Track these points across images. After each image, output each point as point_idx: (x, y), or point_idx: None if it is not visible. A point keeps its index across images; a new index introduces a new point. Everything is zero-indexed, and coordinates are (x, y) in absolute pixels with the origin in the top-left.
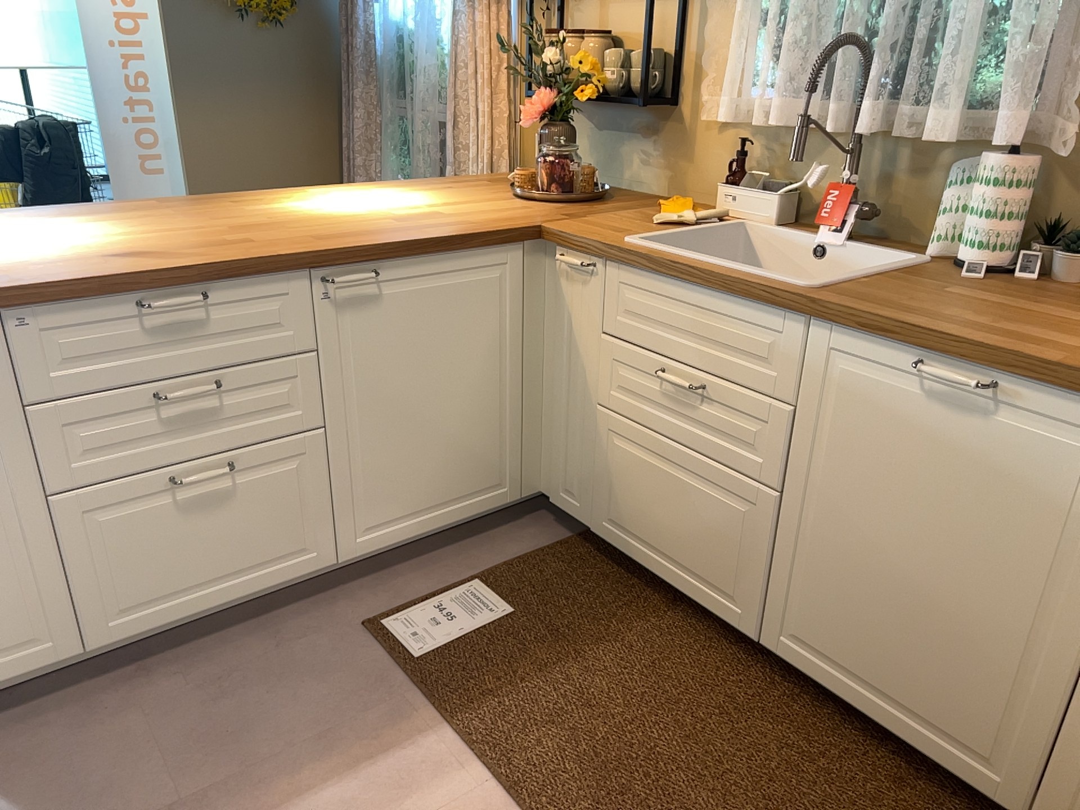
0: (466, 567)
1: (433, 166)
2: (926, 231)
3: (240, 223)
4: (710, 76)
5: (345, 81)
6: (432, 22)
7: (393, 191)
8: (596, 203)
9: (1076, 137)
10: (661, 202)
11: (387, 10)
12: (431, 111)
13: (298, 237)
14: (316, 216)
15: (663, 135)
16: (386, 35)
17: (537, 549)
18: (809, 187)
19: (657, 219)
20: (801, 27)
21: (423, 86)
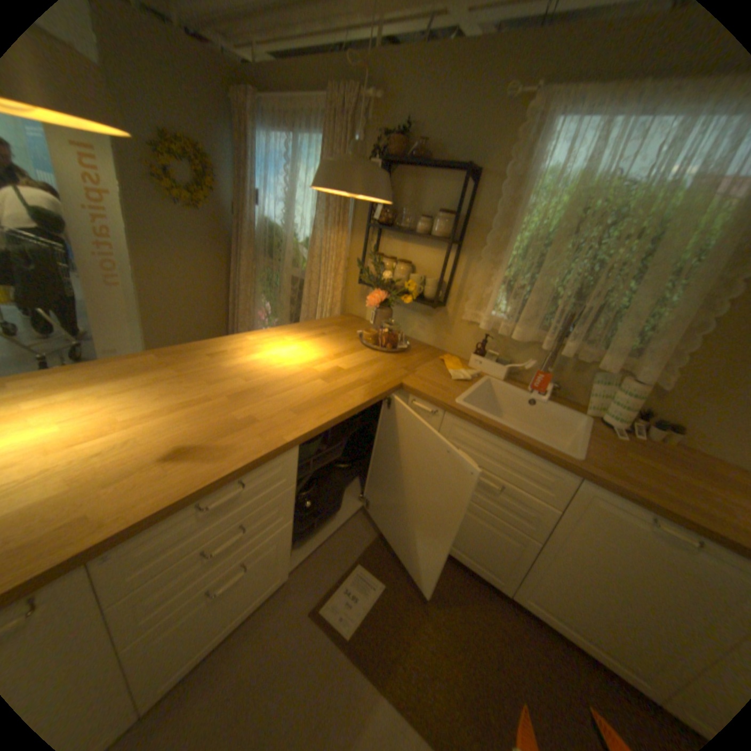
0: (349, 554)
1: (287, 297)
2: (579, 396)
3: (230, 389)
4: (469, 296)
5: (233, 242)
6: (294, 224)
7: (296, 338)
8: (408, 353)
9: (678, 381)
10: (445, 359)
11: (264, 210)
12: (291, 271)
13: (281, 411)
14: (273, 375)
15: (435, 317)
16: (261, 222)
17: (380, 534)
18: (527, 368)
19: (450, 373)
20: (540, 296)
21: (287, 258)
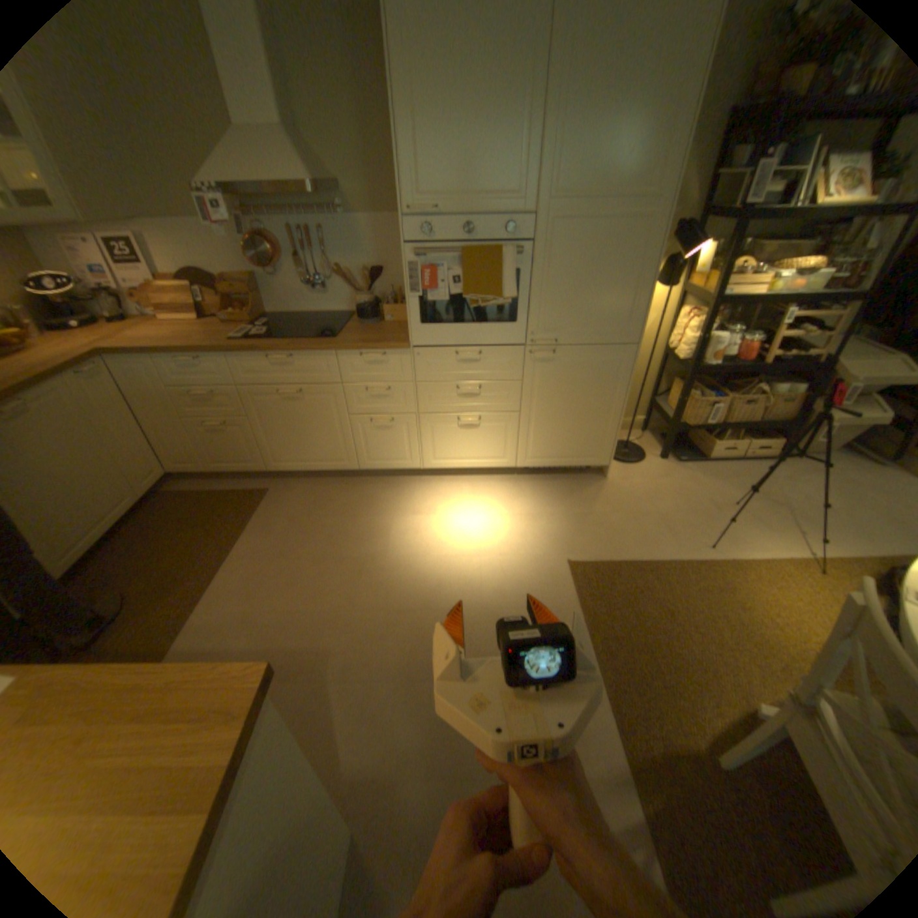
0: None
1: None
2: None
3: None
4: None
5: None
6: None
7: None
8: None
9: None
10: None
11: None
12: None
13: None
14: None
15: None
16: None
17: None
18: None
19: None
20: None
21: None
